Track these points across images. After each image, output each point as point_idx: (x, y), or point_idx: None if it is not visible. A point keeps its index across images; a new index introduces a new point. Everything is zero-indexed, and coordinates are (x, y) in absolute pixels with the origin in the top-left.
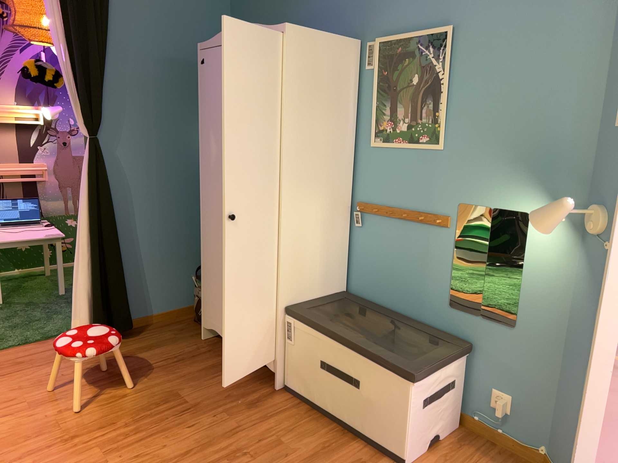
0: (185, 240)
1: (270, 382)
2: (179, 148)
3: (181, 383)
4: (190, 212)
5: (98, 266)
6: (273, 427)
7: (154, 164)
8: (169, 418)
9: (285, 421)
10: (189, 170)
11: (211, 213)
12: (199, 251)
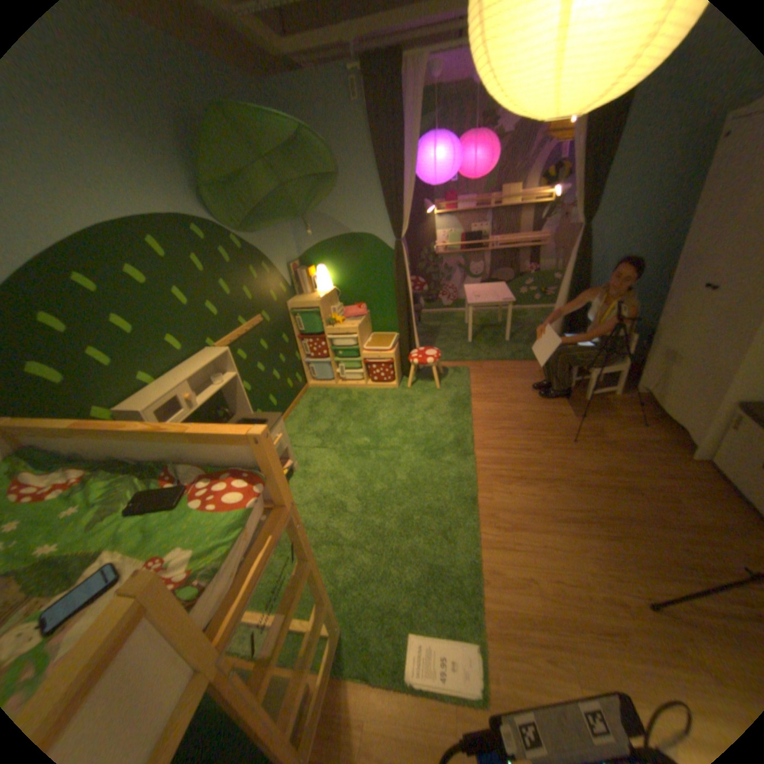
0: (647, 309)
1: (689, 452)
2: (666, 226)
3: (606, 423)
4: (659, 285)
5: (566, 324)
6: (675, 488)
7: (636, 242)
8: (589, 444)
9: (690, 489)
10: (671, 246)
11: (680, 296)
12: (658, 320)
